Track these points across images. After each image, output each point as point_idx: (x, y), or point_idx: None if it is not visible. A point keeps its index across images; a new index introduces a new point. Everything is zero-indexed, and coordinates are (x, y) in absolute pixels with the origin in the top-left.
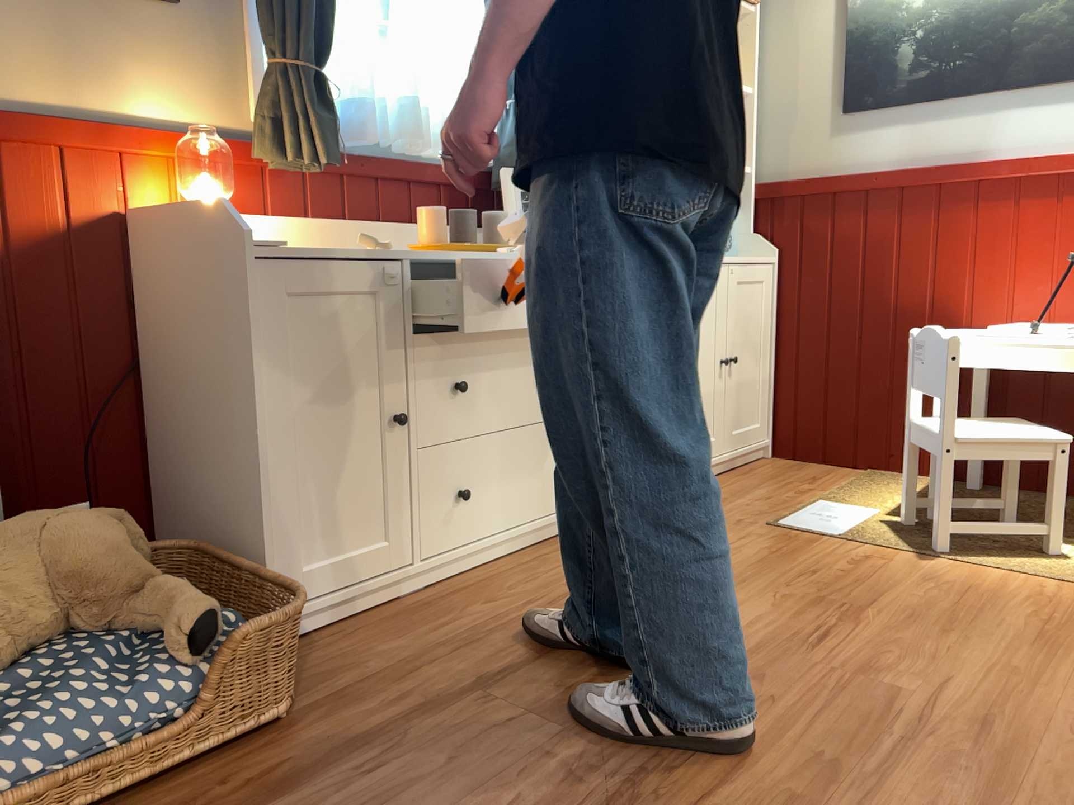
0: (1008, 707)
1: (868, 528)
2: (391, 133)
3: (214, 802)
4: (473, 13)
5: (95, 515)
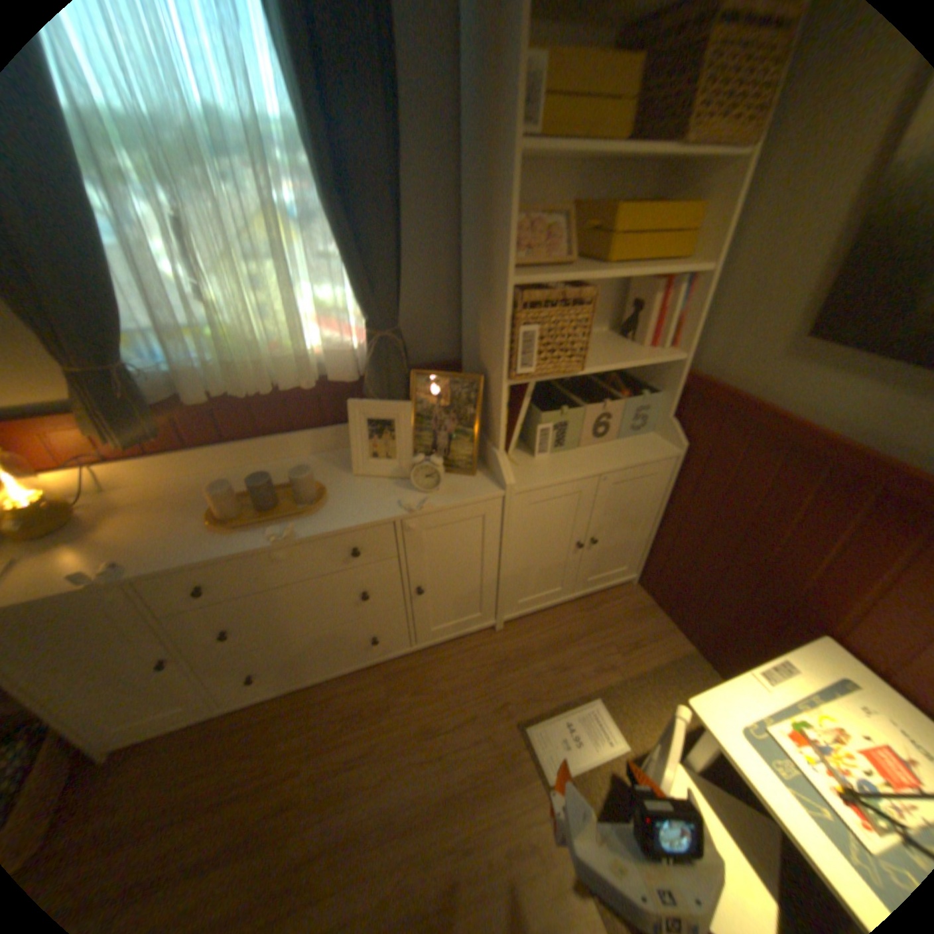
0: None
1: (586, 788)
2: (234, 380)
3: None
4: (324, 233)
5: None
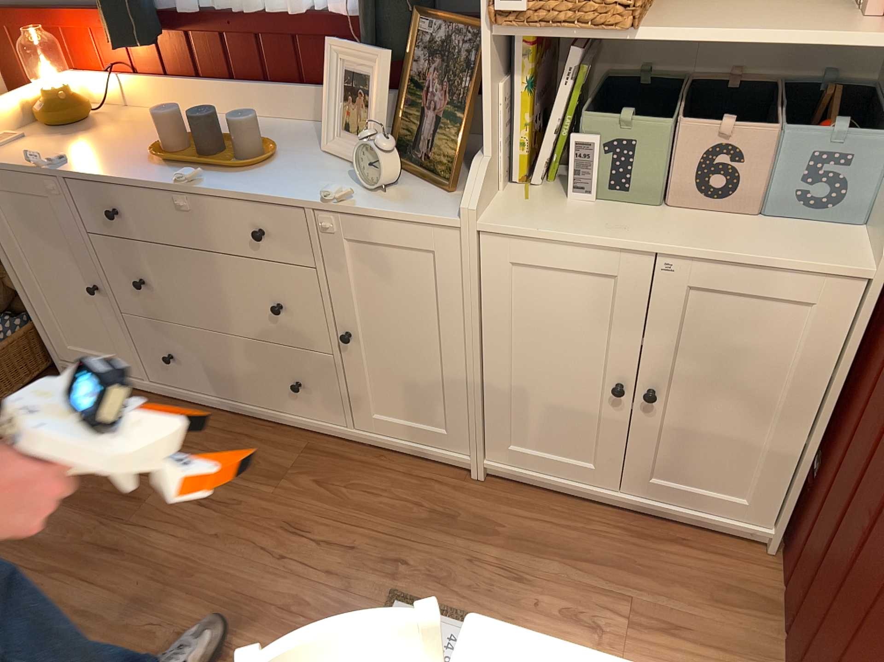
0: None
1: None
2: None
3: None
4: None
5: None
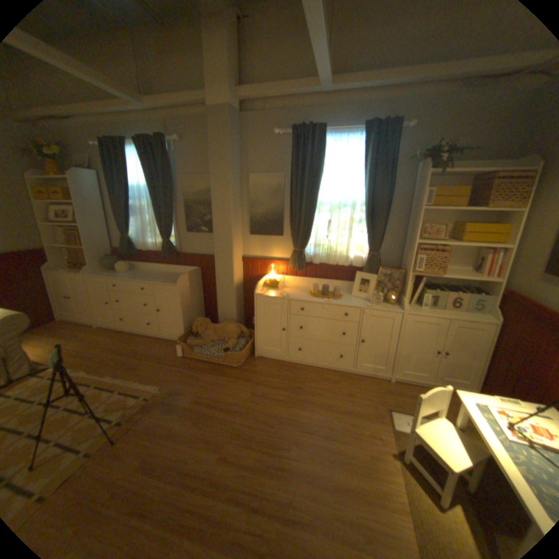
0: (293, 477)
1: (412, 439)
2: (326, 260)
3: (218, 372)
4: (363, 226)
5: (236, 326)
